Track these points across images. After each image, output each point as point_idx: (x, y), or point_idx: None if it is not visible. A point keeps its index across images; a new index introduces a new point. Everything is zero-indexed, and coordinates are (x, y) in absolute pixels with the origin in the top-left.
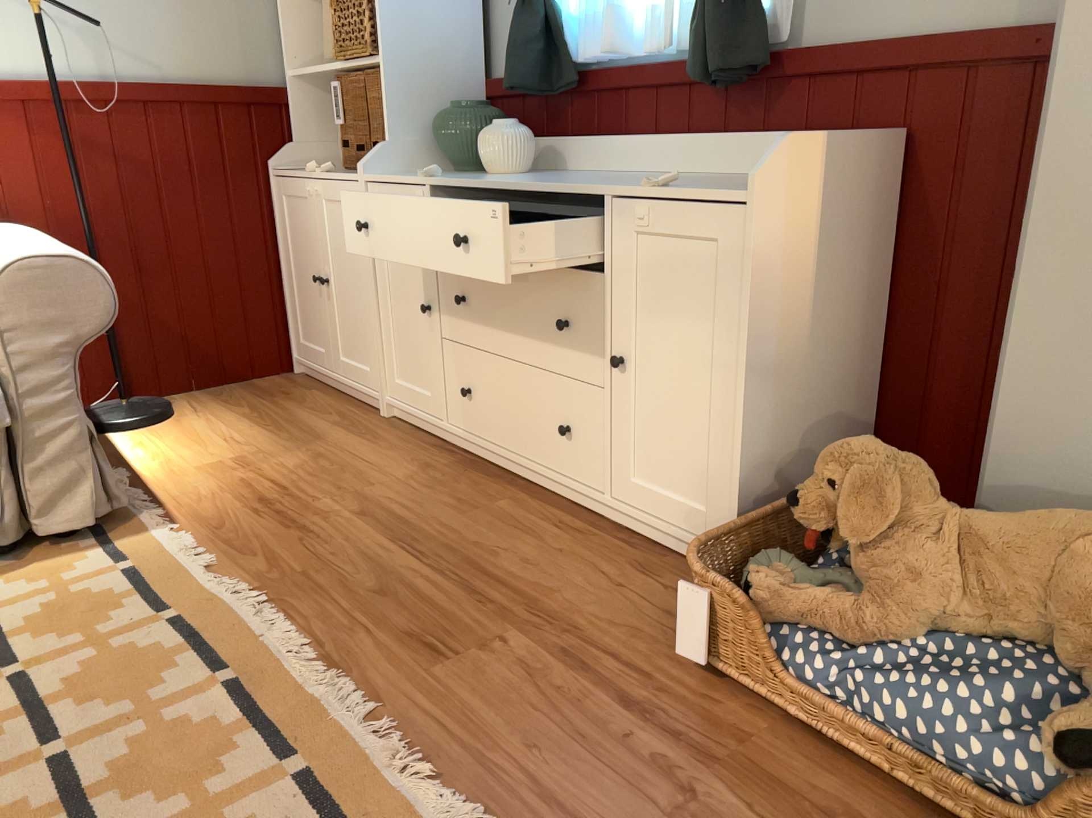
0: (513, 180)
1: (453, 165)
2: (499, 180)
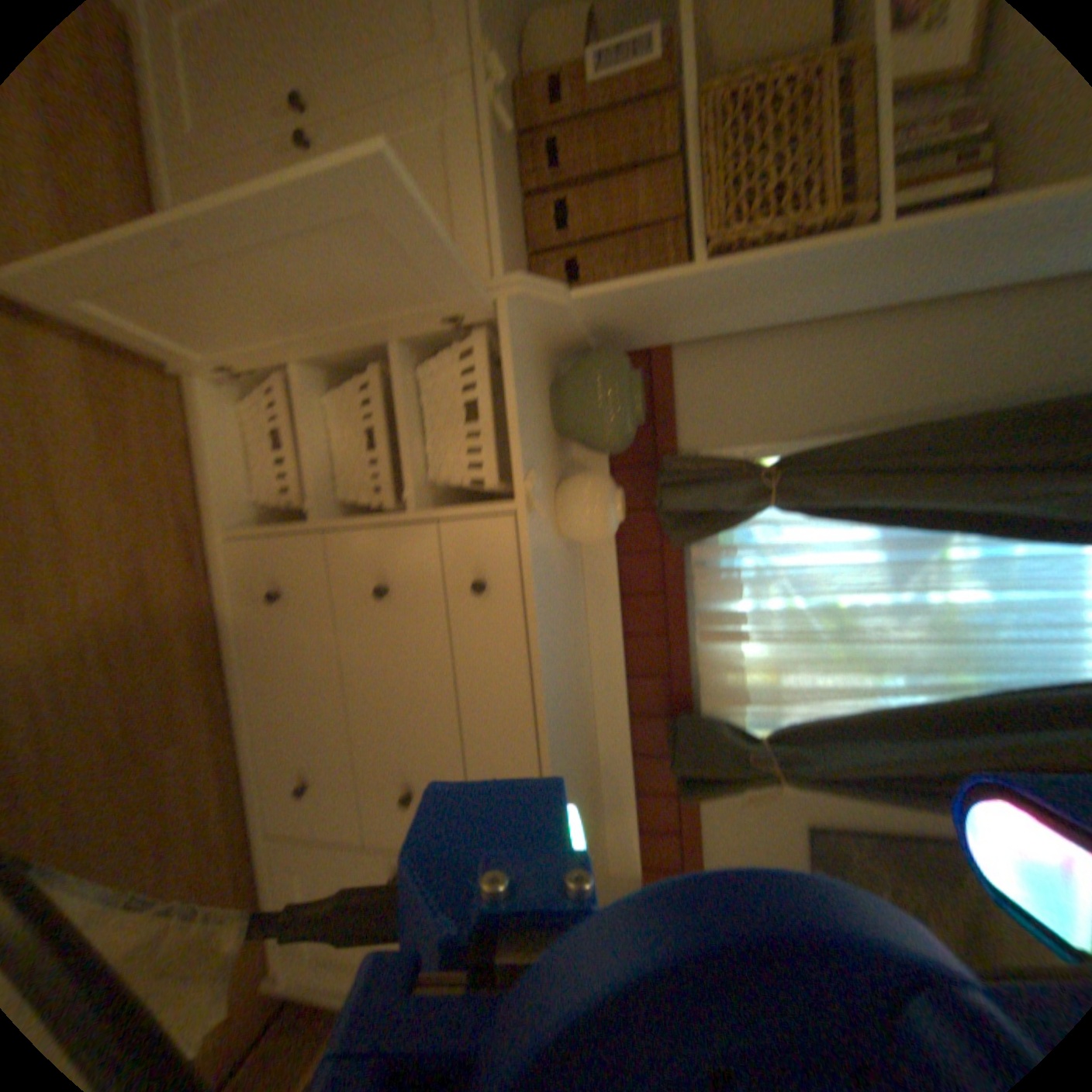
0: (551, 660)
1: (559, 405)
2: (548, 635)
